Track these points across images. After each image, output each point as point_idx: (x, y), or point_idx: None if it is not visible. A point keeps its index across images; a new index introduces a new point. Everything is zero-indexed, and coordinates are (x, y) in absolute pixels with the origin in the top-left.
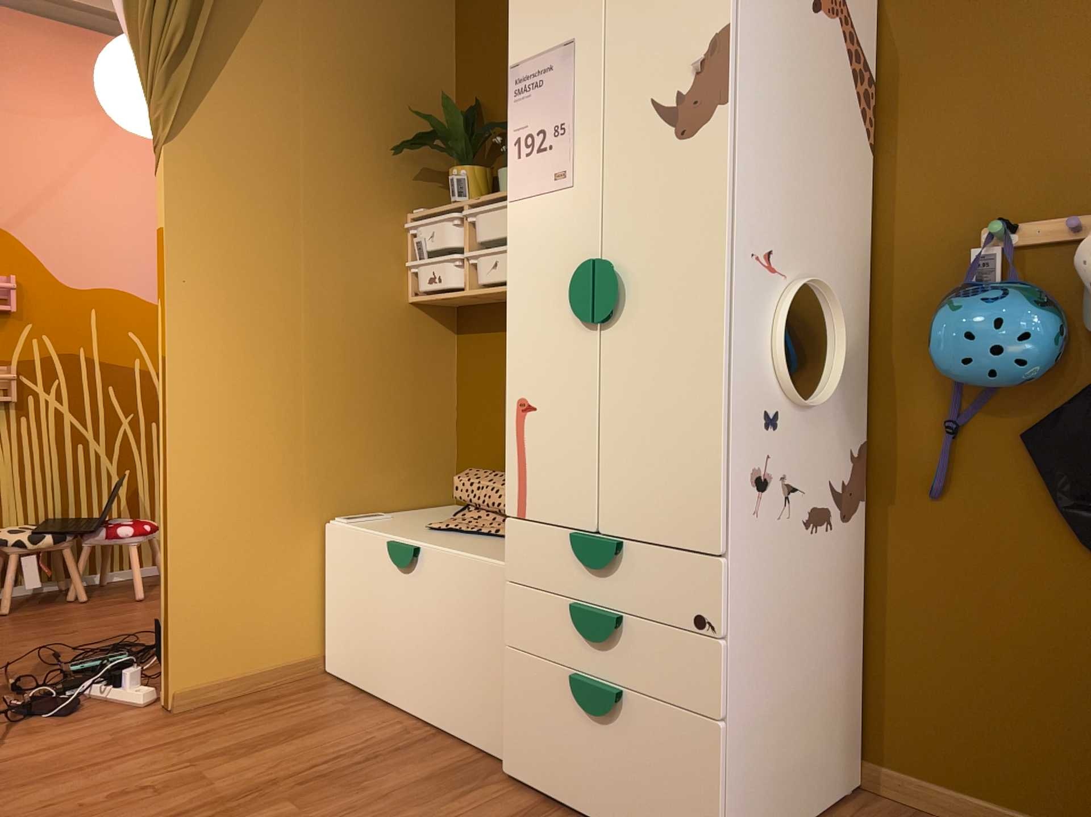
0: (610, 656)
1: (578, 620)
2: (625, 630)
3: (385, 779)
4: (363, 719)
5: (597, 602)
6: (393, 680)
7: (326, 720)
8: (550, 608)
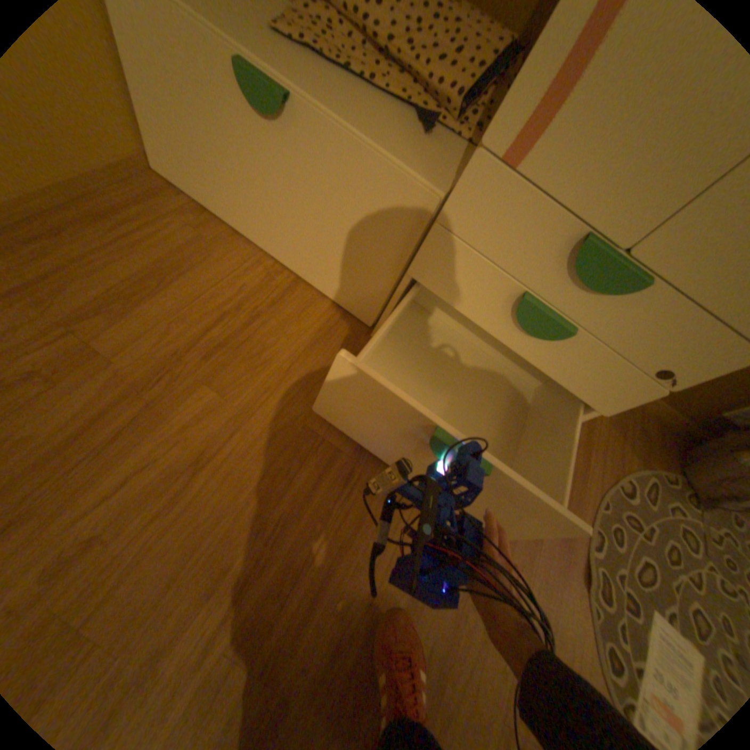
0: (533, 340)
1: (527, 311)
2: (572, 337)
3: (282, 347)
4: (227, 255)
5: (558, 304)
6: (246, 219)
7: (191, 255)
8: (487, 276)
